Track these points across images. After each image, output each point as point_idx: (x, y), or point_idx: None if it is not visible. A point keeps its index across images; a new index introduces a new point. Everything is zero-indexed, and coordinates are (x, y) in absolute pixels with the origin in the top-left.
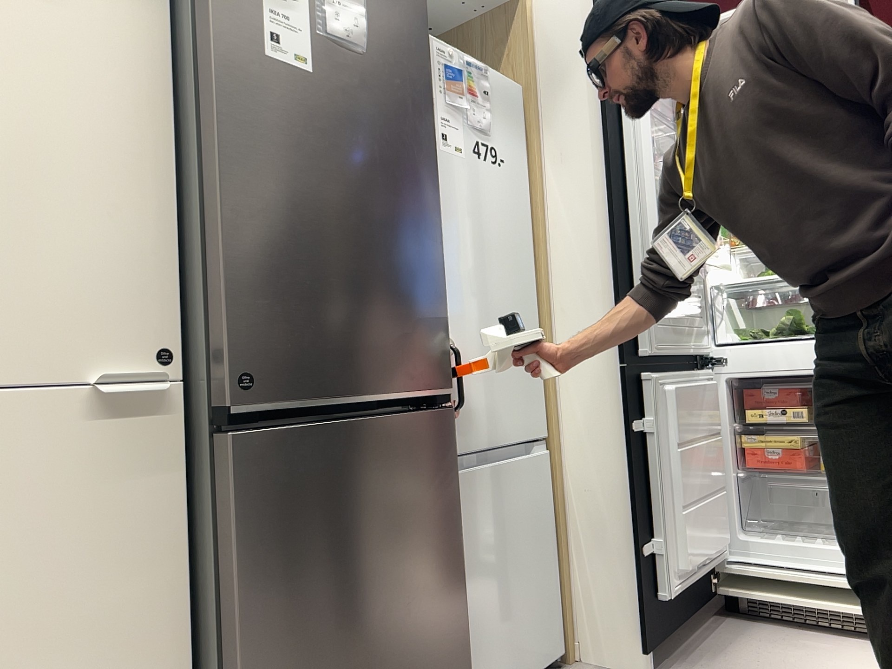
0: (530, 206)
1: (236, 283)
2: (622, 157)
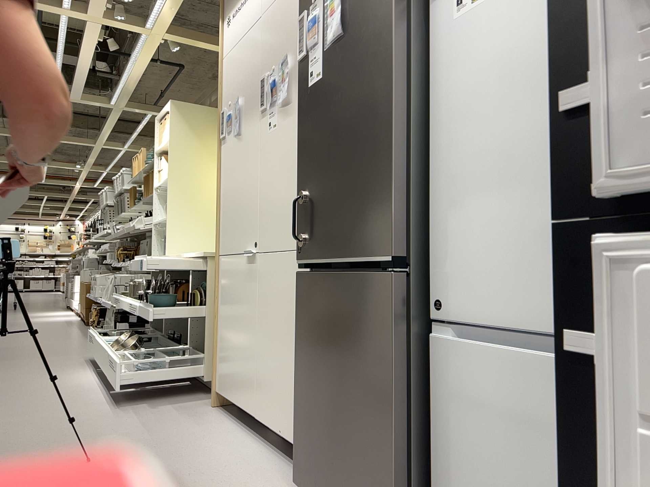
0: None
1: (300, 205)
2: None
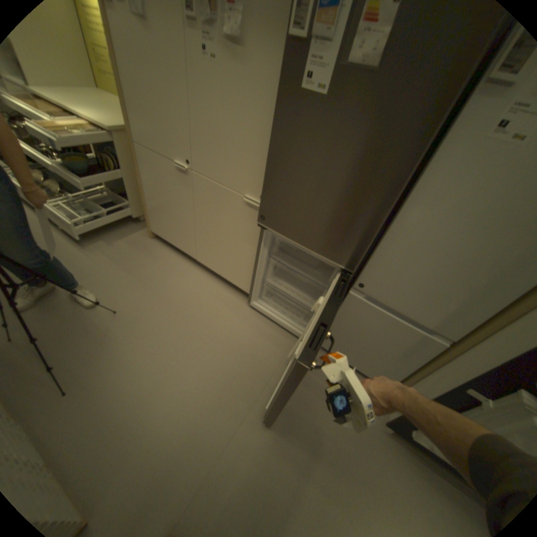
0: None
1: (268, 188)
2: None
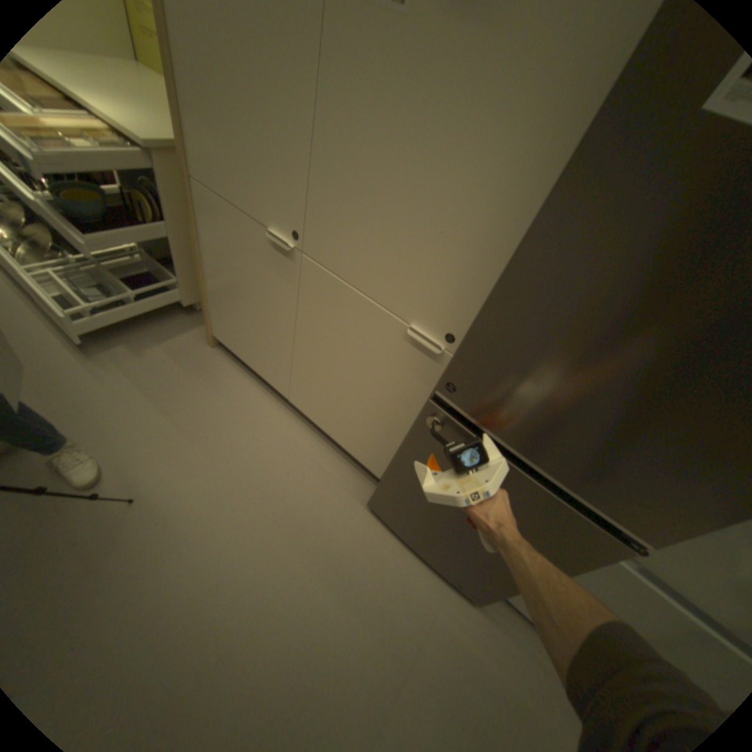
0: None
1: (484, 335)
2: None
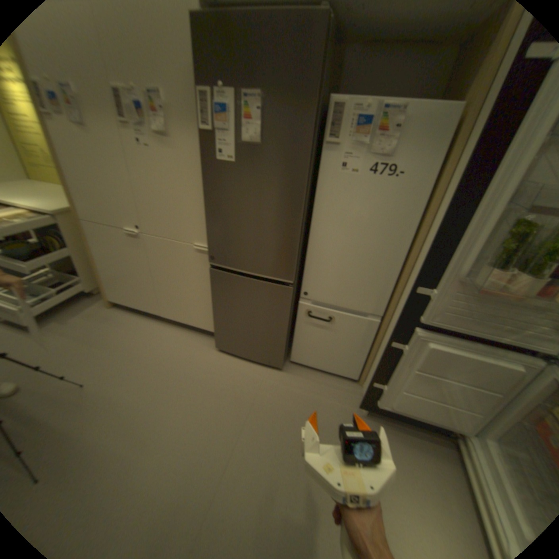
0: (432, 199)
1: (210, 232)
2: (482, 190)
